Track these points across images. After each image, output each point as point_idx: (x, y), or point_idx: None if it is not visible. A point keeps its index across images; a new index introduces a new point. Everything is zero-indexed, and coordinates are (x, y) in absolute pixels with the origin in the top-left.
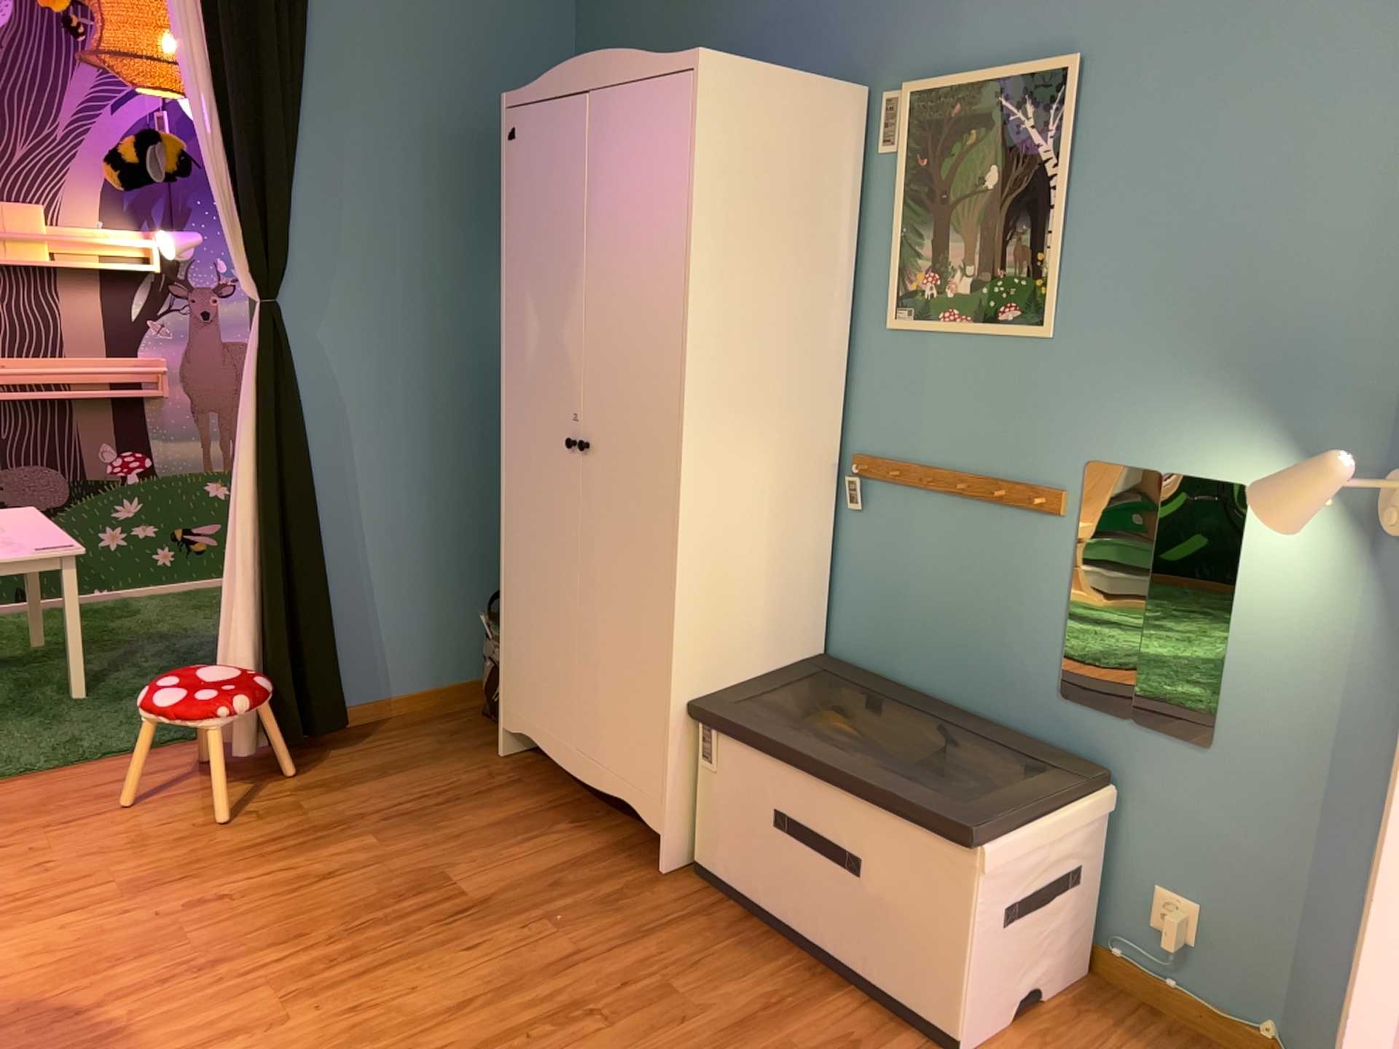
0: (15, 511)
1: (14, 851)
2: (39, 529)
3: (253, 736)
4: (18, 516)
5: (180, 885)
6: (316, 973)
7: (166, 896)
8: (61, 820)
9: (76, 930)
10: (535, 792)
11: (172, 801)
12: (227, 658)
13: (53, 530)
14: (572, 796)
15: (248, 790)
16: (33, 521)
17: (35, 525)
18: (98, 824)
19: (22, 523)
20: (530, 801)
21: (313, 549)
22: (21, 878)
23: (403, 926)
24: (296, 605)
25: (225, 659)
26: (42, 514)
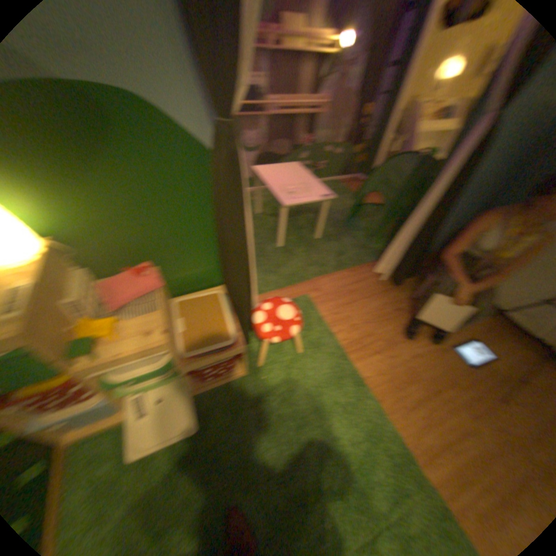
0: (293, 167)
1: (343, 316)
2: (310, 180)
3: (388, 274)
4: (296, 169)
5: (402, 345)
6: (473, 406)
7: (401, 351)
8: (347, 303)
9: (385, 364)
10: (488, 316)
11: (374, 298)
12: (395, 254)
13: (314, 181)
14: (502, 321)
15: (393, 297)
16: (303, 174)
17: (306, 177)
18: (359, 307)
19: (302, 176)
20: (489, 321)
21: (443, 224)
22: (353, 332)
23: (487, 385)
24: (429, 243)
25: (388, 251)
26: (302, 169)
